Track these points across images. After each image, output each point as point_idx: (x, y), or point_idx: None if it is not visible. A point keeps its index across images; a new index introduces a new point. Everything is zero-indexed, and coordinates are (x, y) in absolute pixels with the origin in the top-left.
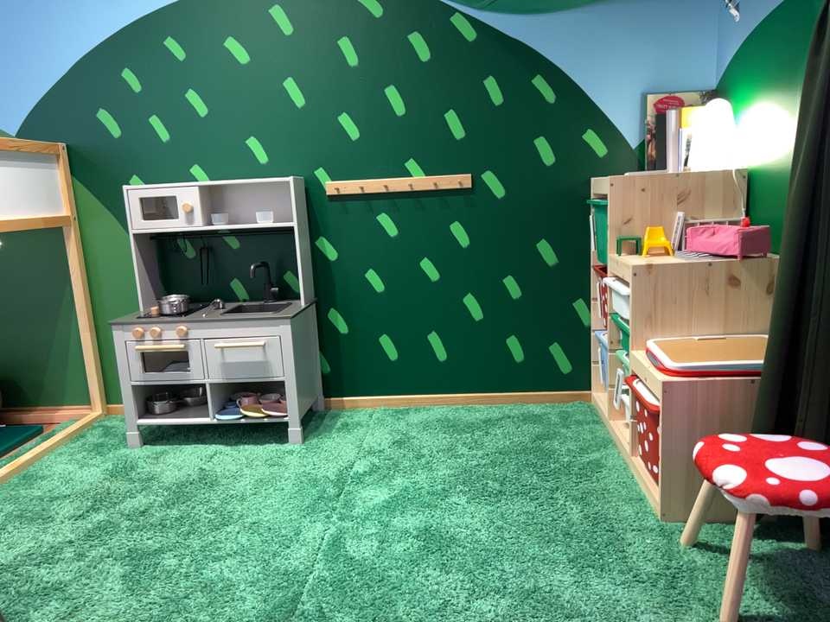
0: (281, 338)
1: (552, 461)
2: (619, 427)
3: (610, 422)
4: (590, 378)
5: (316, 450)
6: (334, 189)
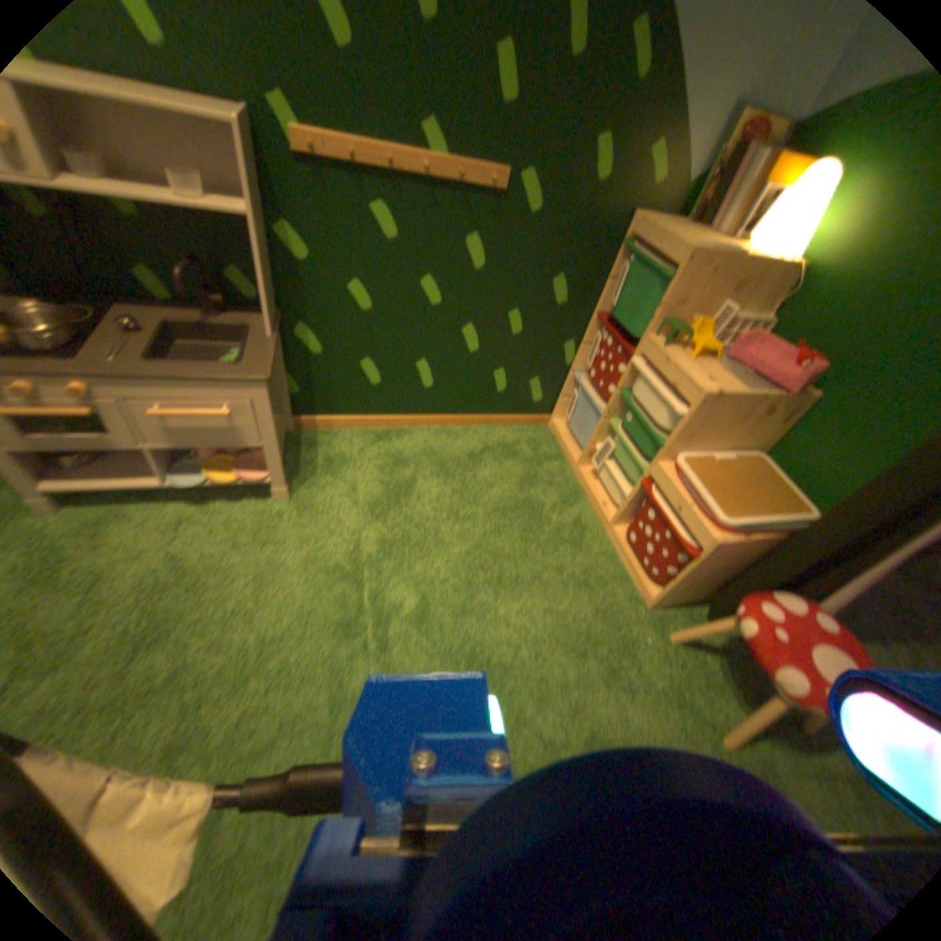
0: (256, 398)
1: (542, 517)
2: (586, 473)
3: (578, 466)
4: (551, 405)
5: (310, 504)
6: (305, 140)
